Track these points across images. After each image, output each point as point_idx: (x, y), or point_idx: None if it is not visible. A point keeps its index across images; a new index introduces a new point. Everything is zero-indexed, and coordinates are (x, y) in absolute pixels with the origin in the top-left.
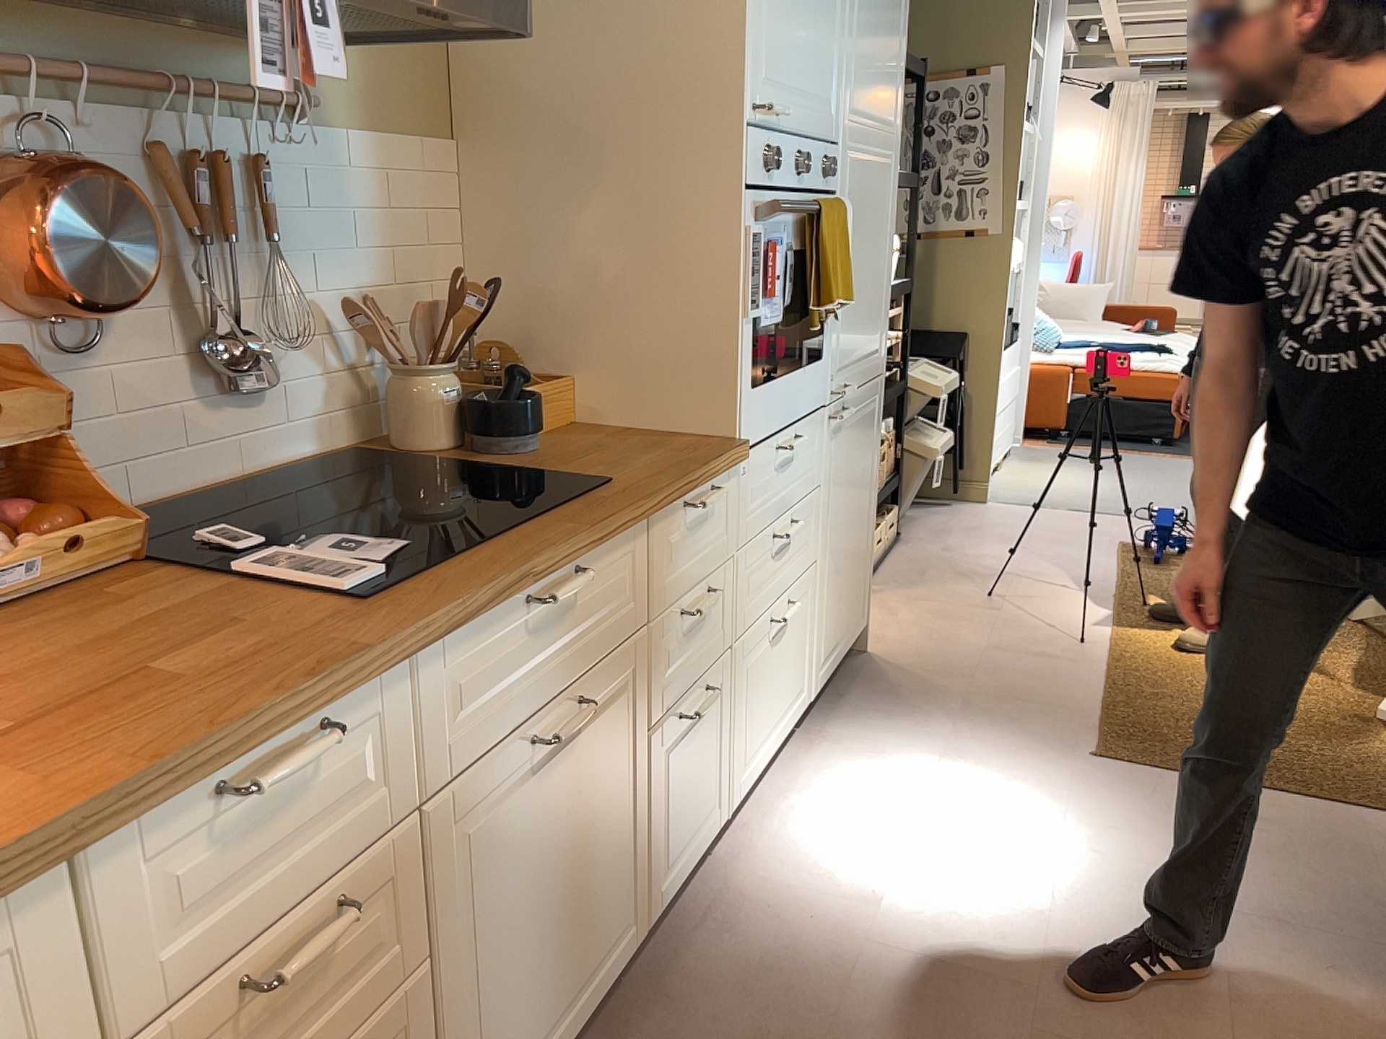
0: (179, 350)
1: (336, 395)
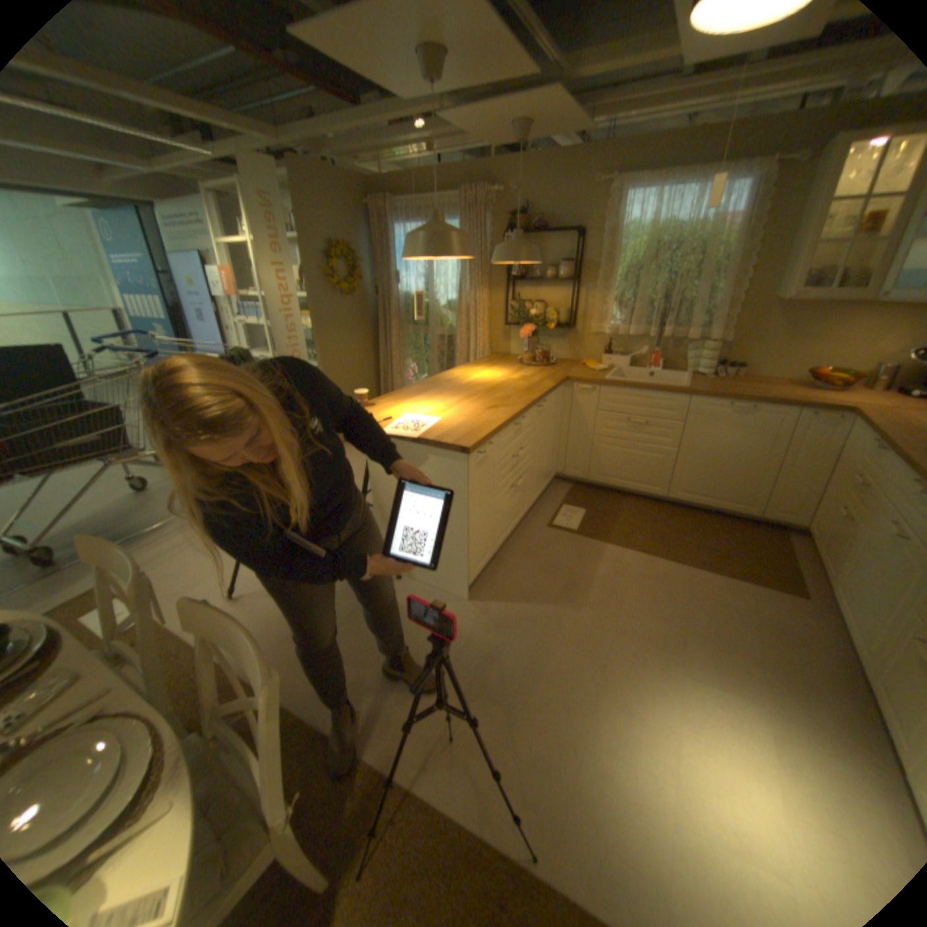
0: None
1: None
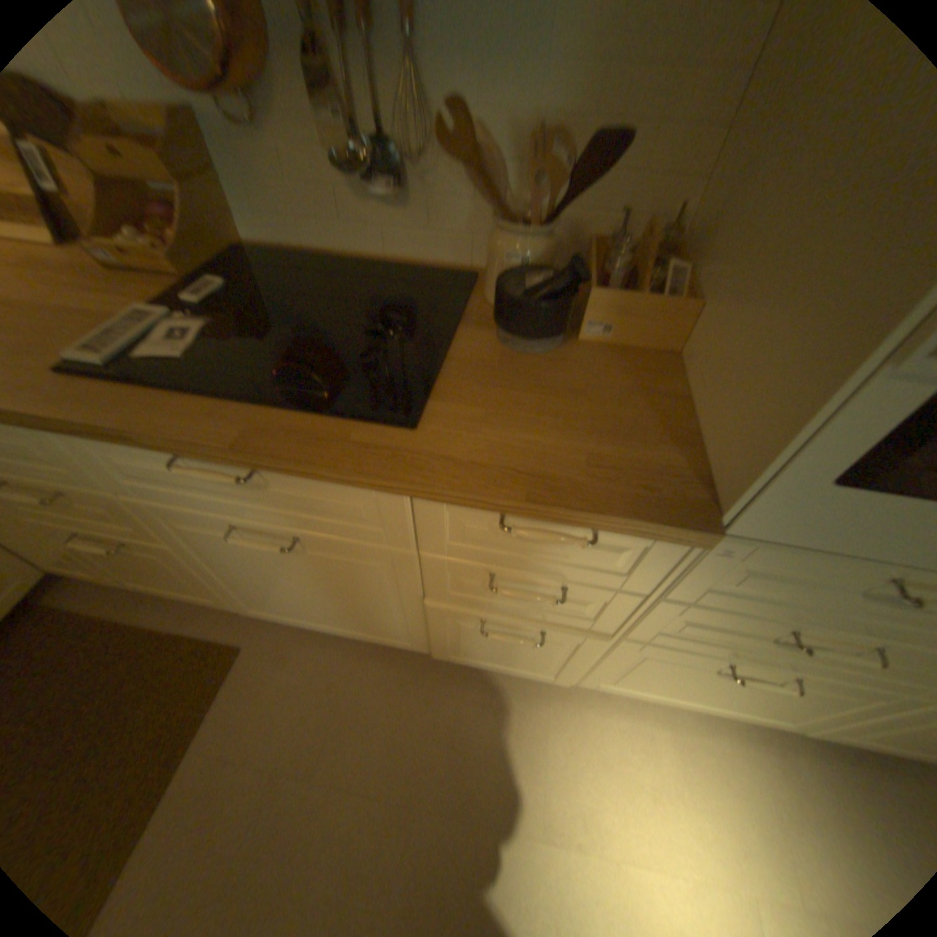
0: (322, 134)
1: (484, 218)
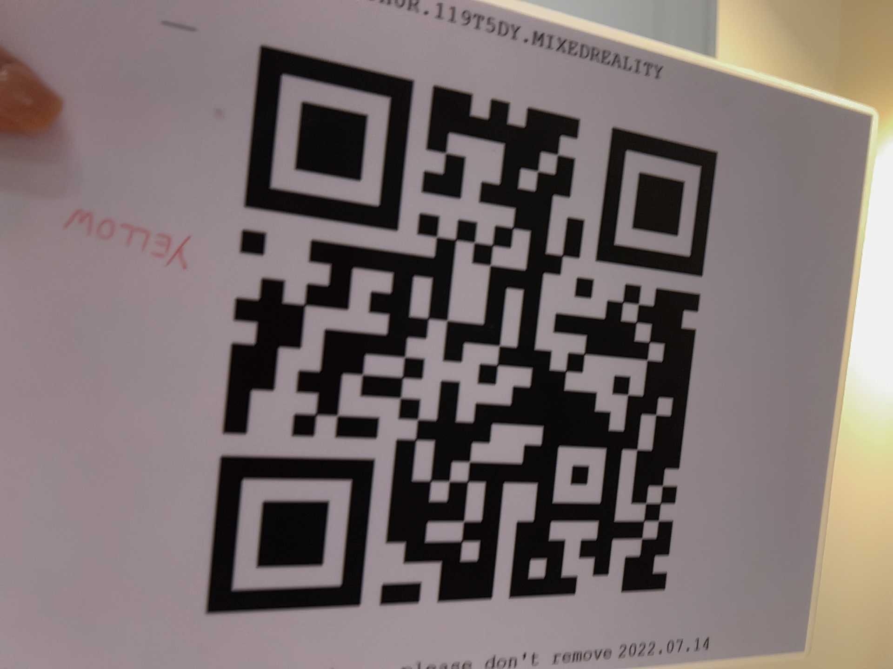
0: None
1: None
